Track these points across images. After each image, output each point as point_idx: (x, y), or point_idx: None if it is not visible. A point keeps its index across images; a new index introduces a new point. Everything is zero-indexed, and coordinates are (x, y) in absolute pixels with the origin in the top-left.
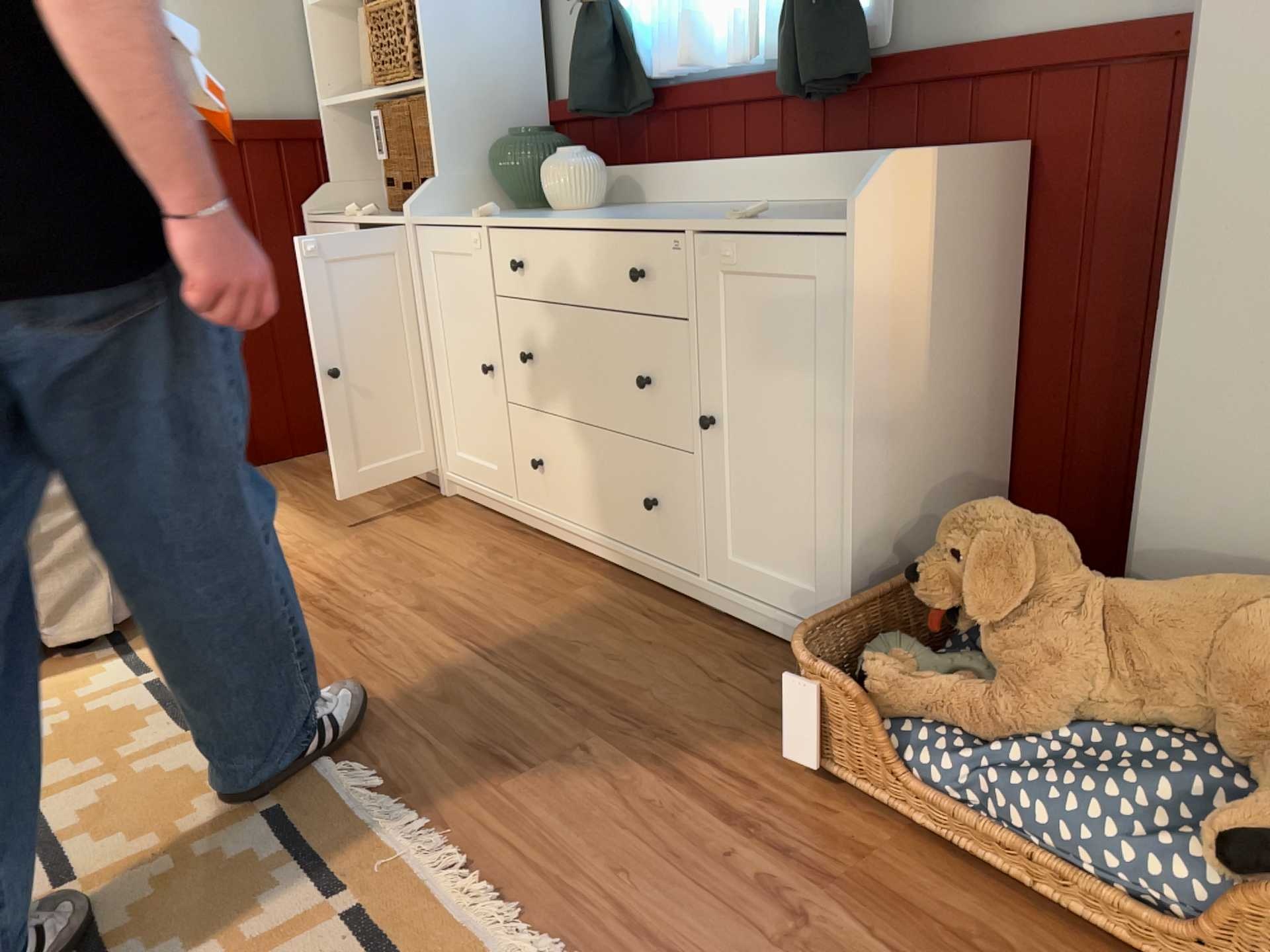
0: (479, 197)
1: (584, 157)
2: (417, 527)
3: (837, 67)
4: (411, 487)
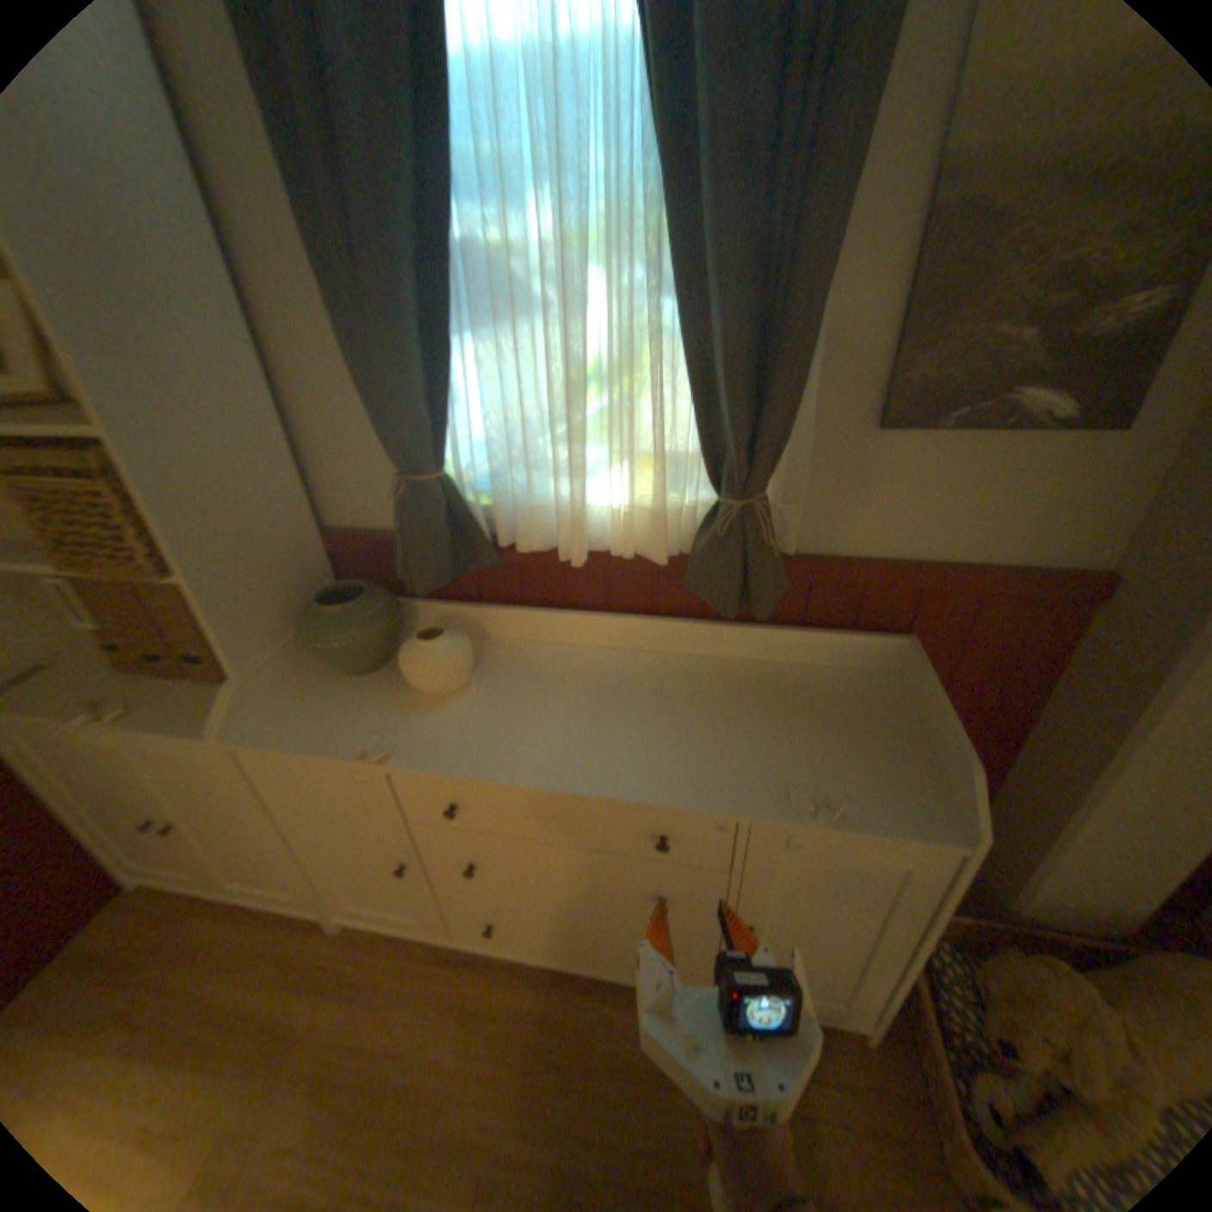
0: (290, 664)
1: (458, 638)
2: (349, 1010)
3: (782, 588)
4: (281, 930)
